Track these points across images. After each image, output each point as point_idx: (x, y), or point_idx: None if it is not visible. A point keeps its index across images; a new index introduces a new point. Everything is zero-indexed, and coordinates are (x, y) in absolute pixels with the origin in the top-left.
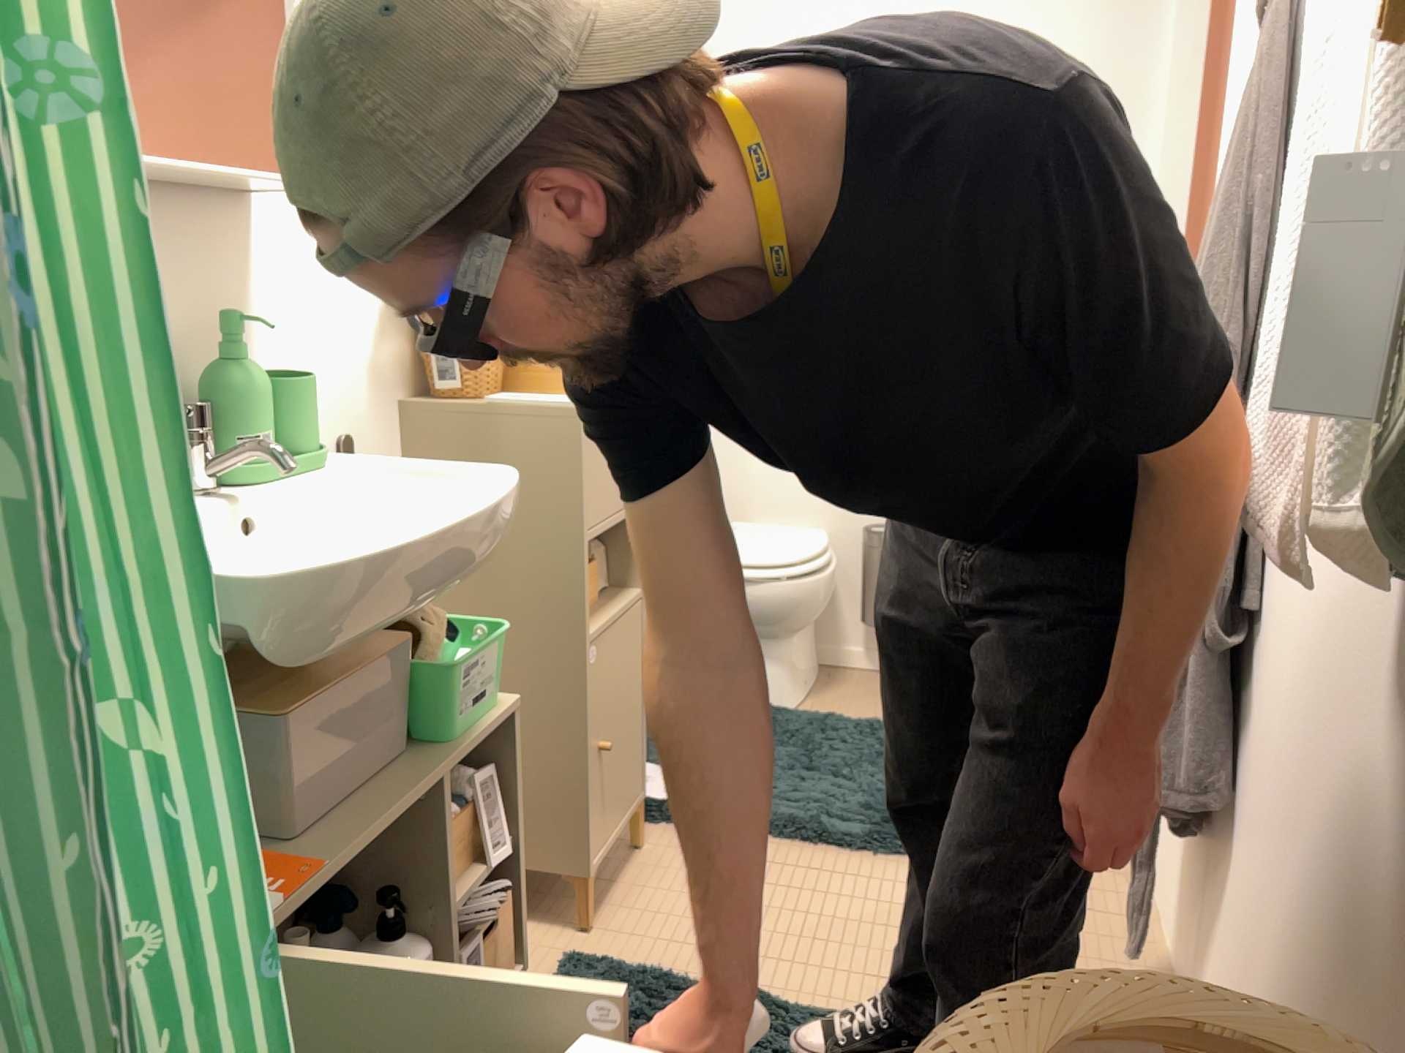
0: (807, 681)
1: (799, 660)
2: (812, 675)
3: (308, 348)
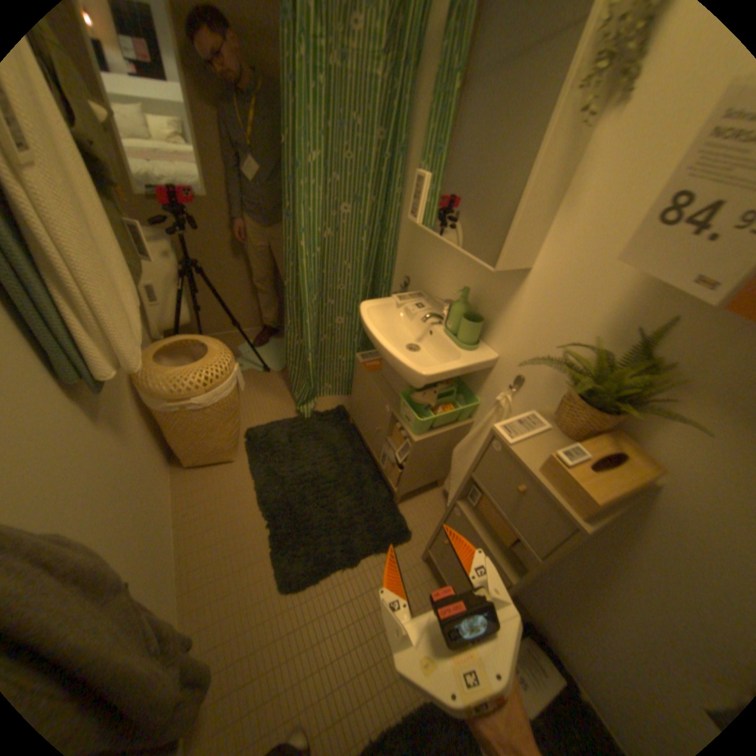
0: None
1: None
2: None
3: (521, 330)
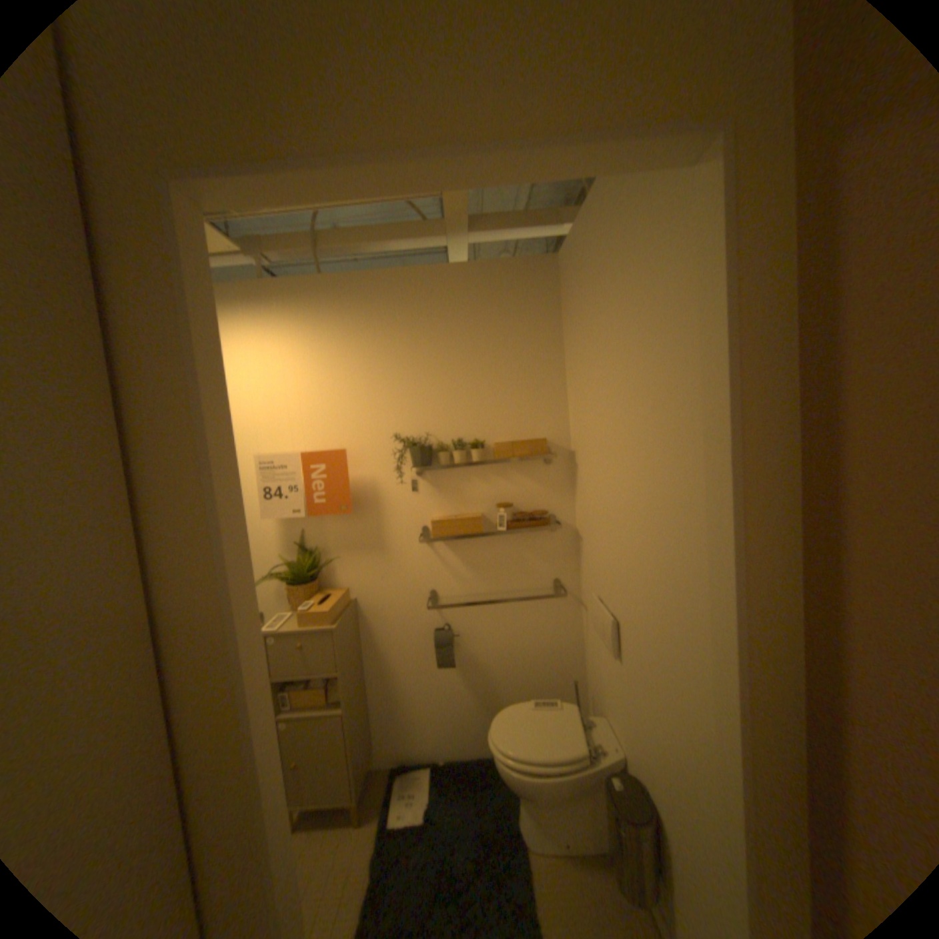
0: (565, 845)
1: (554, 824)
2: (582, 845)
3: None
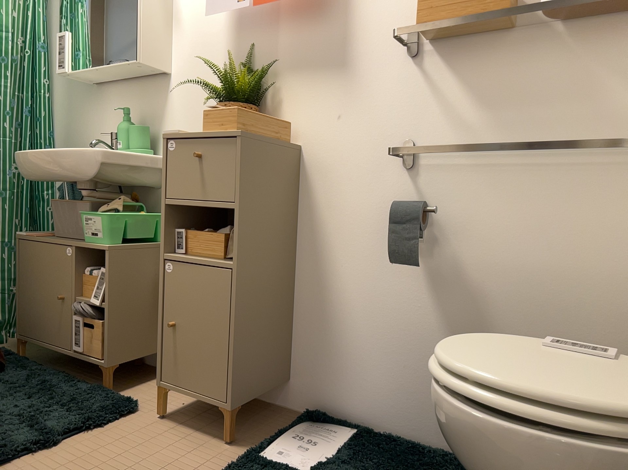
0: None
1: None
2: None
3: (181, 122)
